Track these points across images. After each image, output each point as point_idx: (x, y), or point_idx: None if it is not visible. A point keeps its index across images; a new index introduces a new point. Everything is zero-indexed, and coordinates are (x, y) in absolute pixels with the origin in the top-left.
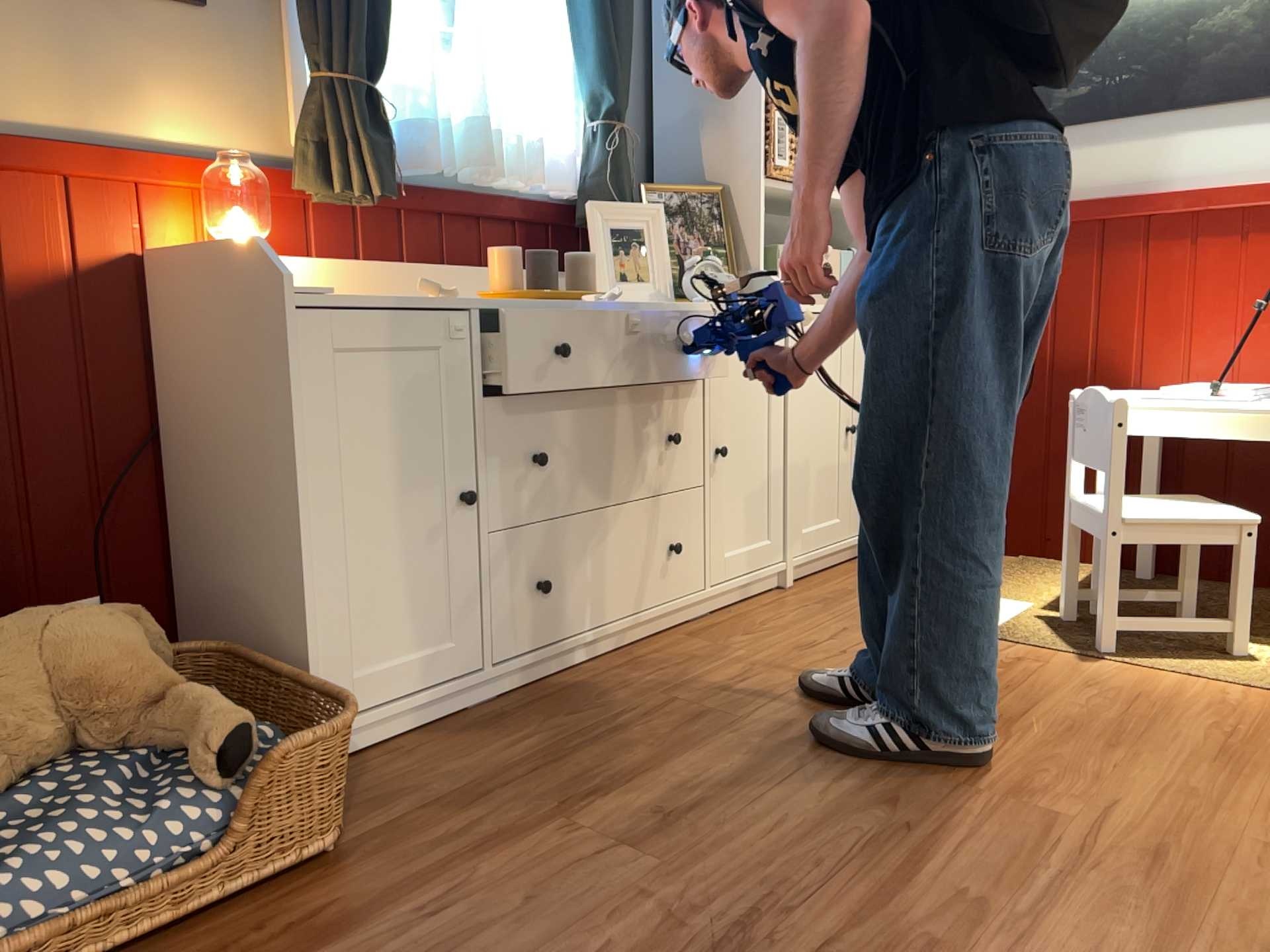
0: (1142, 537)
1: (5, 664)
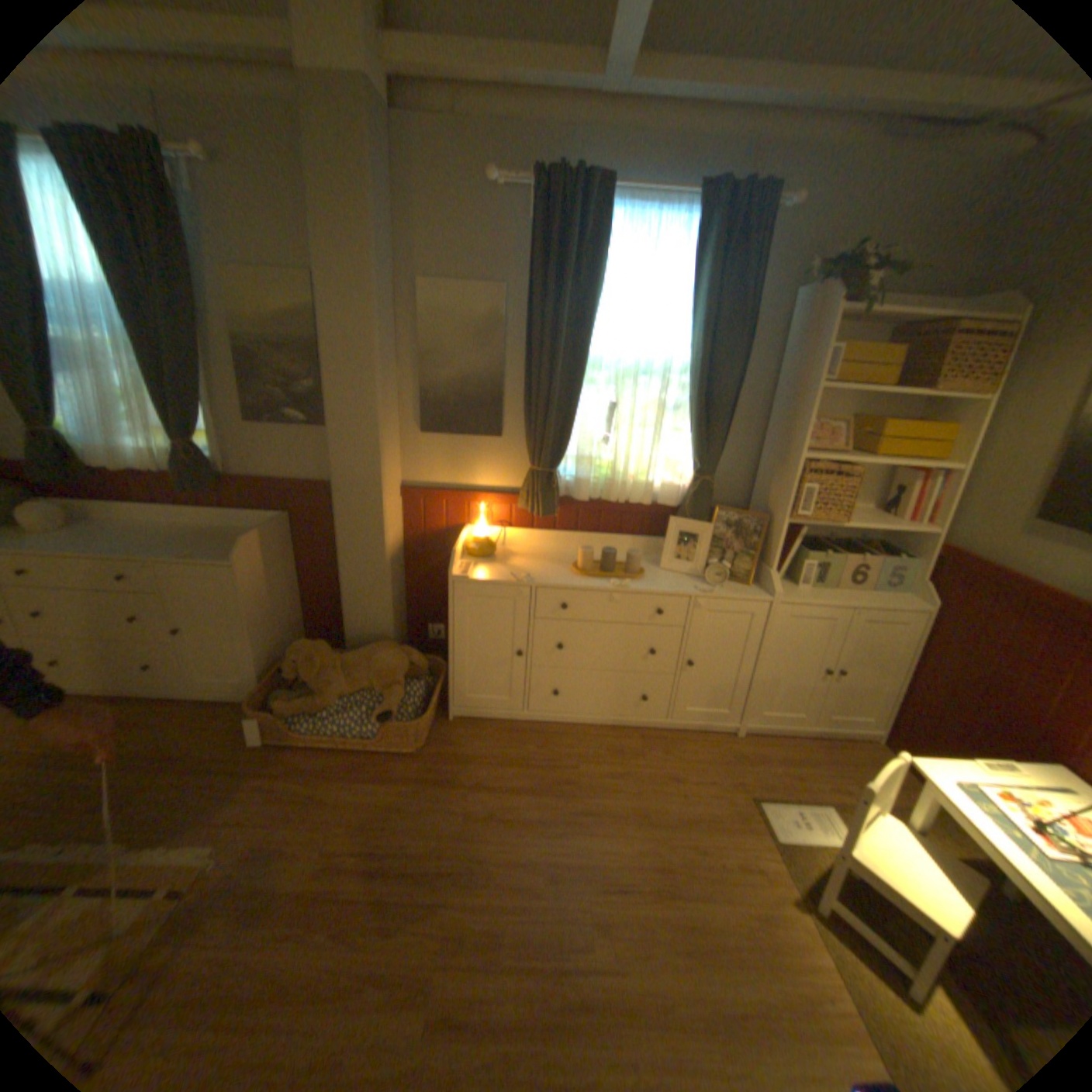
0: (864, 878)
1: (363, 662)
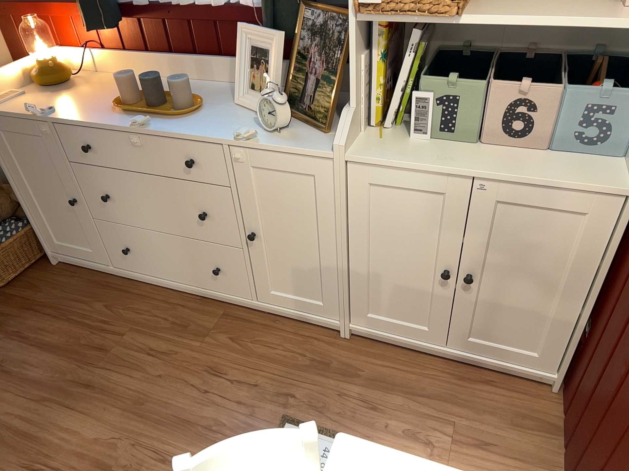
0: None
1: None
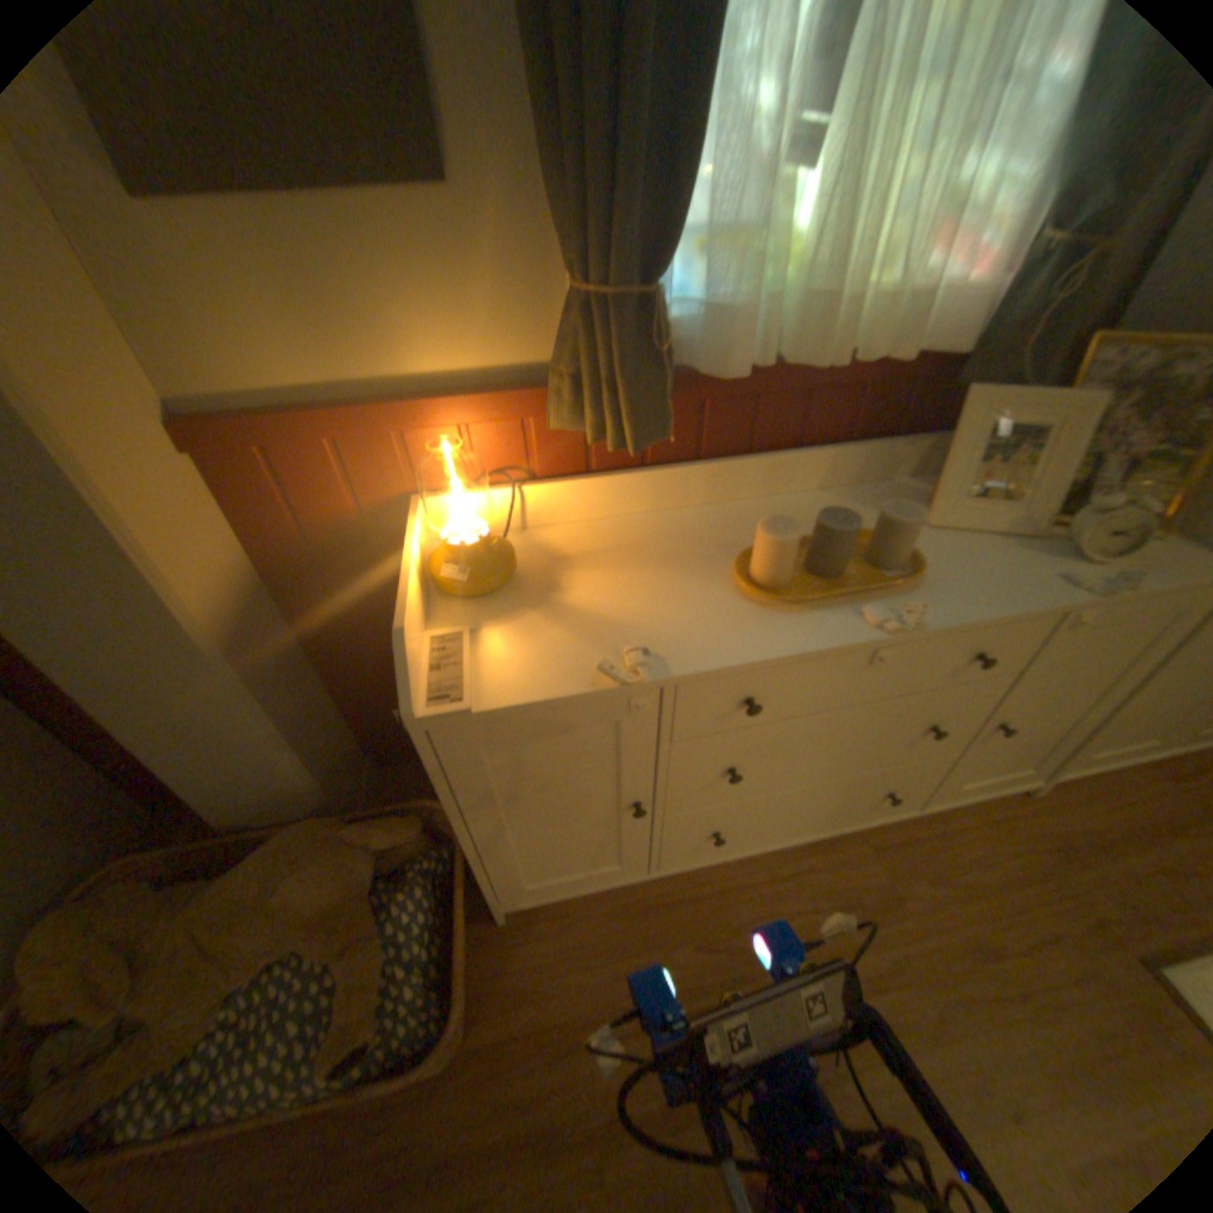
0: None
1: (251, 911)
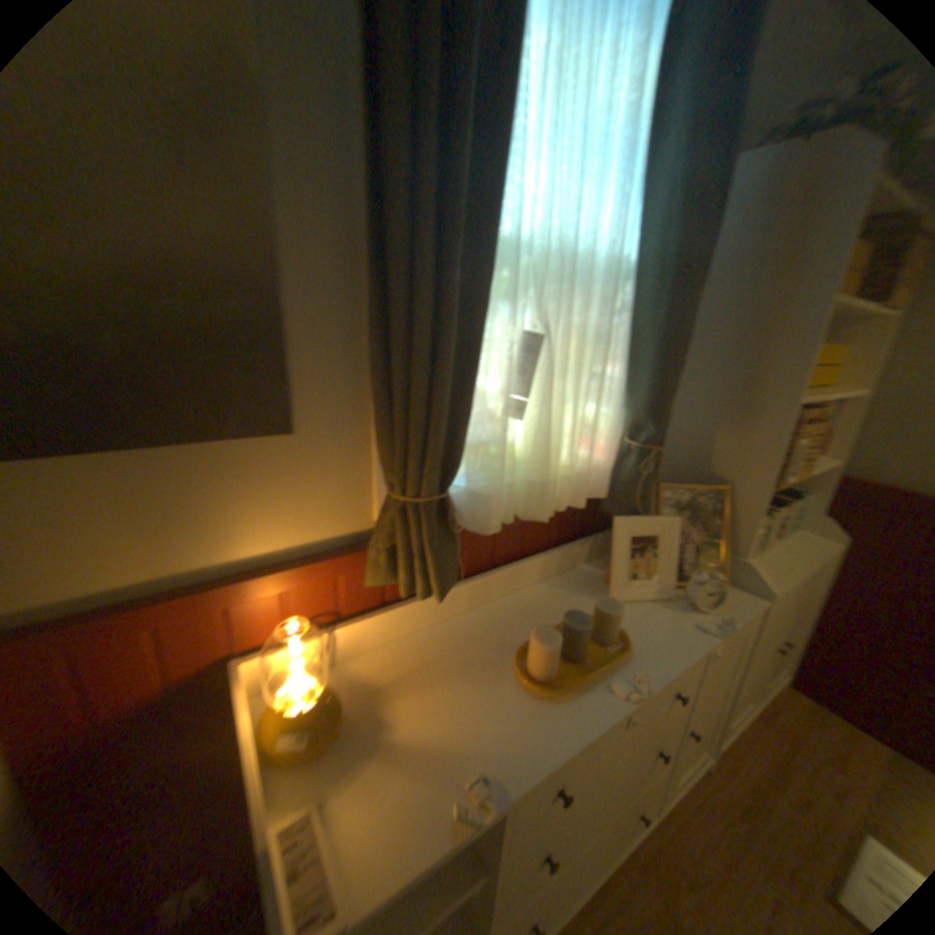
0: None
1: None
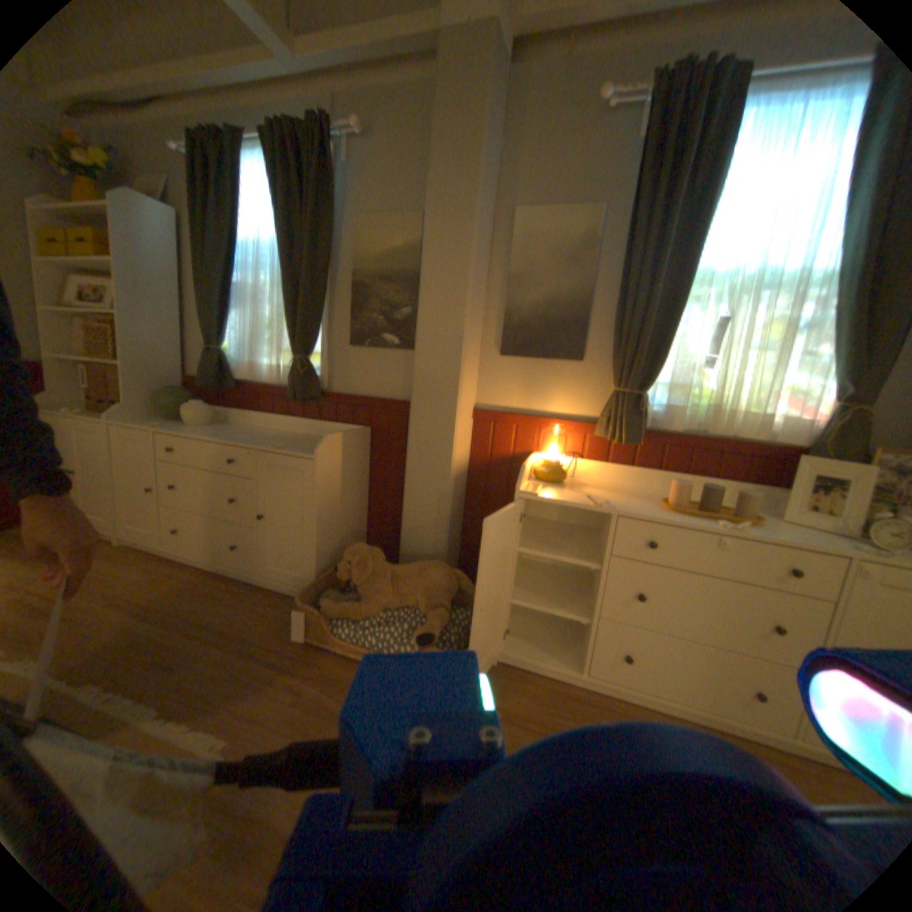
0: None
1: (413, 576)
